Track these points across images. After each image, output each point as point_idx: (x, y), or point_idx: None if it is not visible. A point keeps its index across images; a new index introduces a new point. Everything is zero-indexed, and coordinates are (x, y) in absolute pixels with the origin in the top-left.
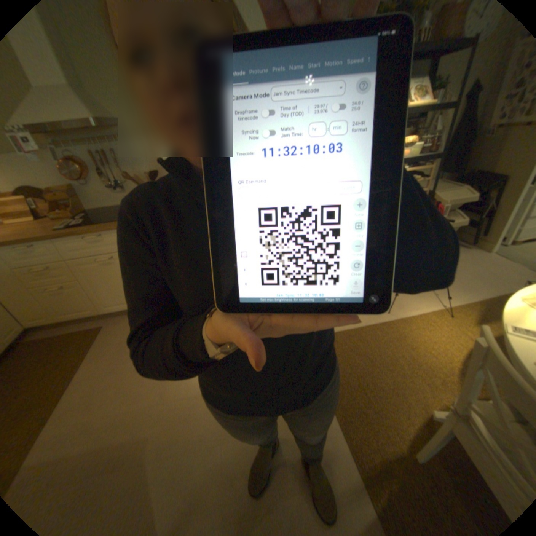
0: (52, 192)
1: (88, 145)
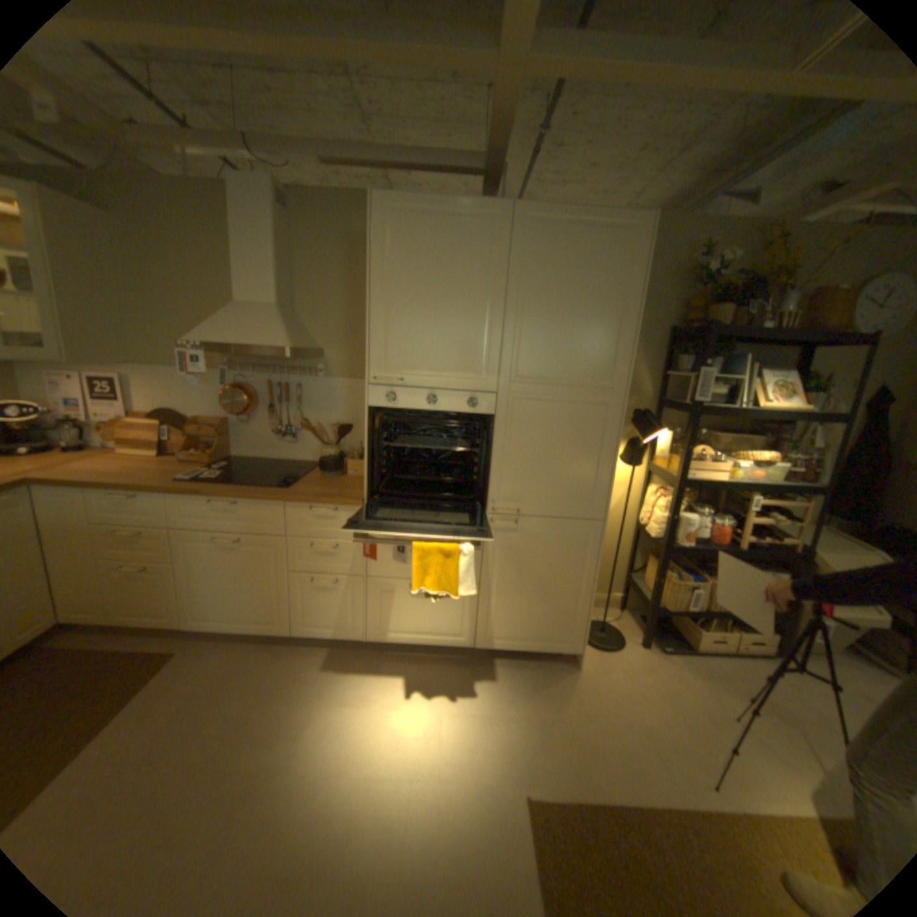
0: (200, 424)
1: (273, 376)
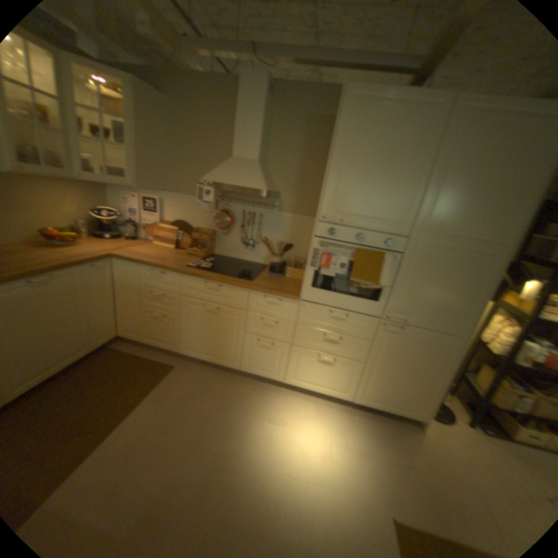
0: (198, 231)
1: (245, 206)
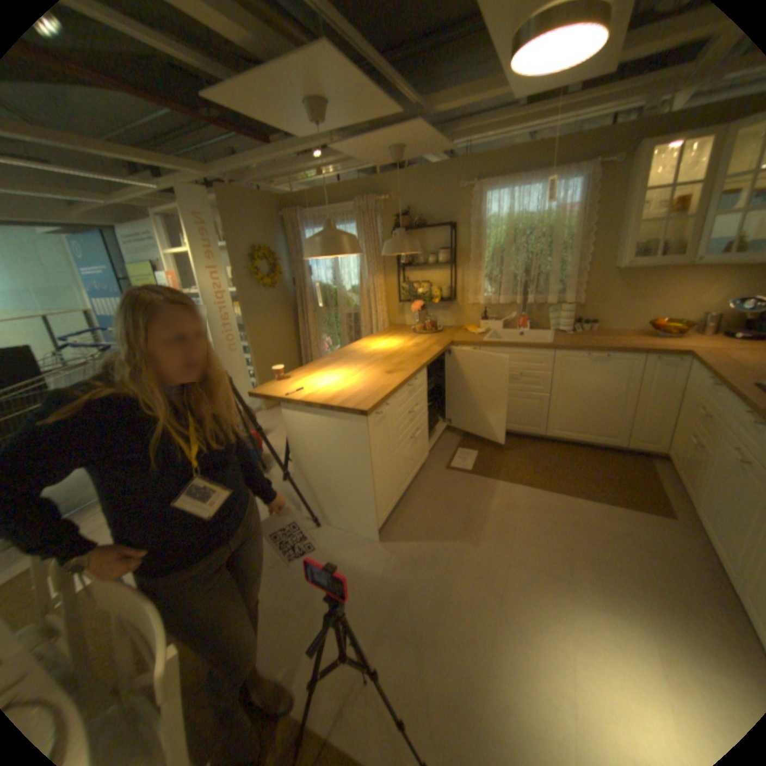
0: None
1: None
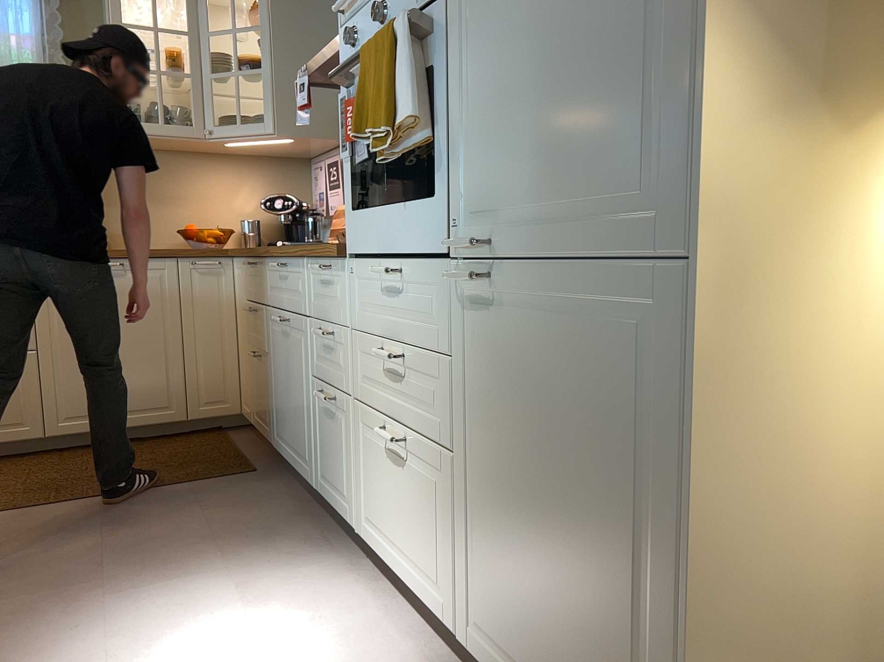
0: None
1: None
